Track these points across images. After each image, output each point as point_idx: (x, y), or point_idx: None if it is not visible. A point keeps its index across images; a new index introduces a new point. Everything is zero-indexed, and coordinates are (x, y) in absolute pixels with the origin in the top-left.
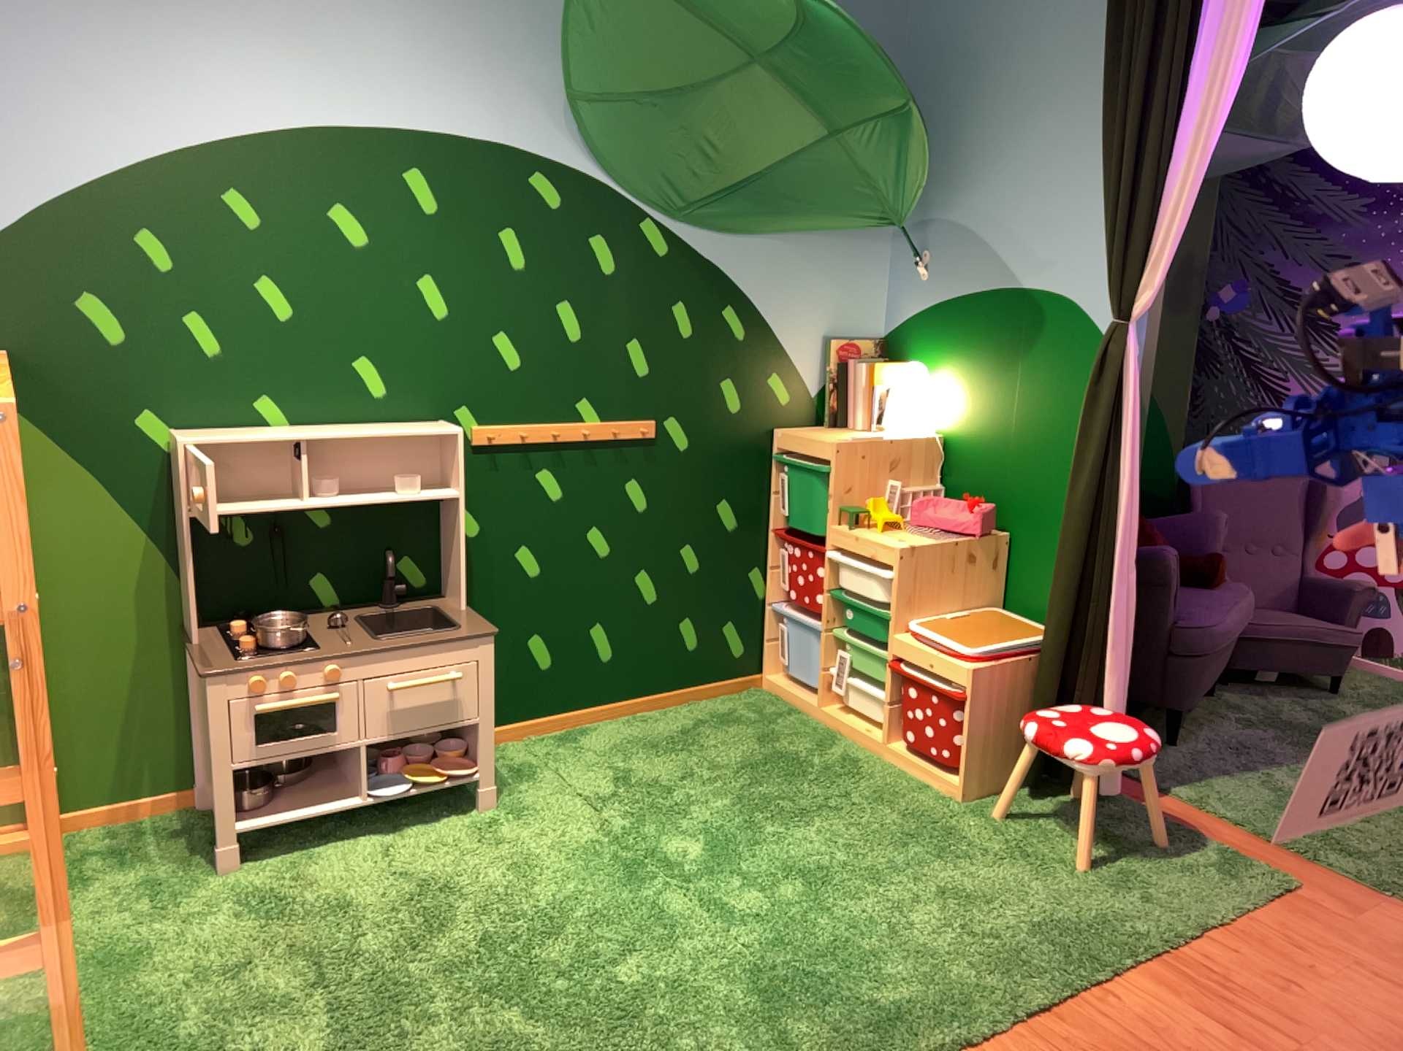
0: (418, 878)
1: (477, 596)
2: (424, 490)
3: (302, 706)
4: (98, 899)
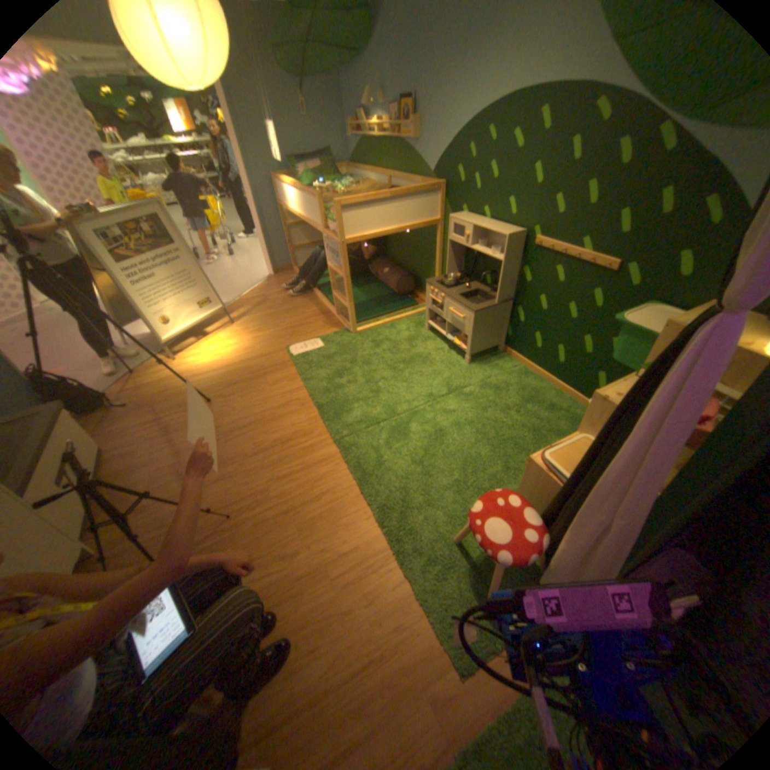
0: (422, 357)
1: (522, 306)
2: (501, 255)
3: (433, 301)
4: (409, 319)
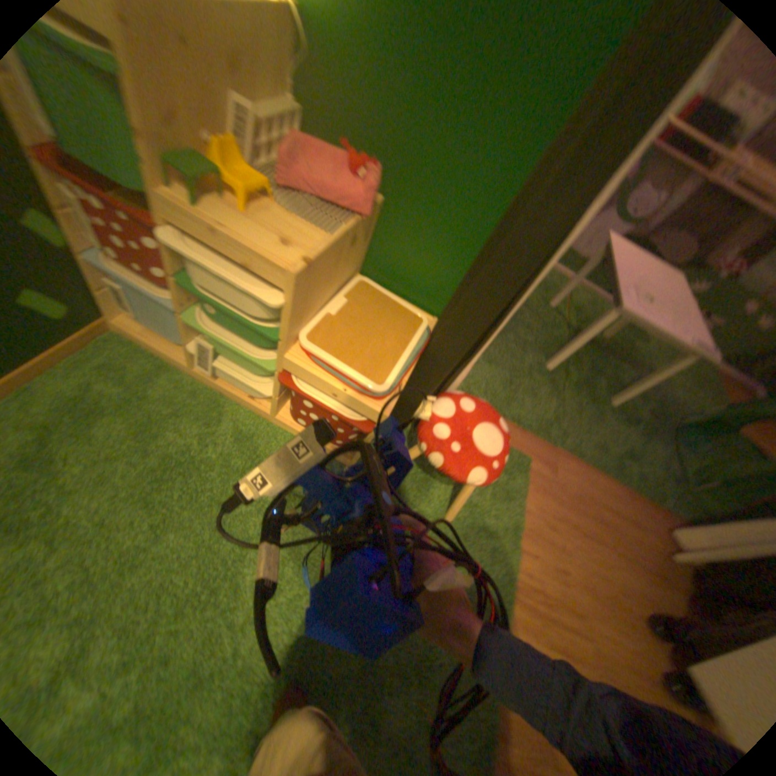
0: None
1: None
2: None
3: None
4: None
